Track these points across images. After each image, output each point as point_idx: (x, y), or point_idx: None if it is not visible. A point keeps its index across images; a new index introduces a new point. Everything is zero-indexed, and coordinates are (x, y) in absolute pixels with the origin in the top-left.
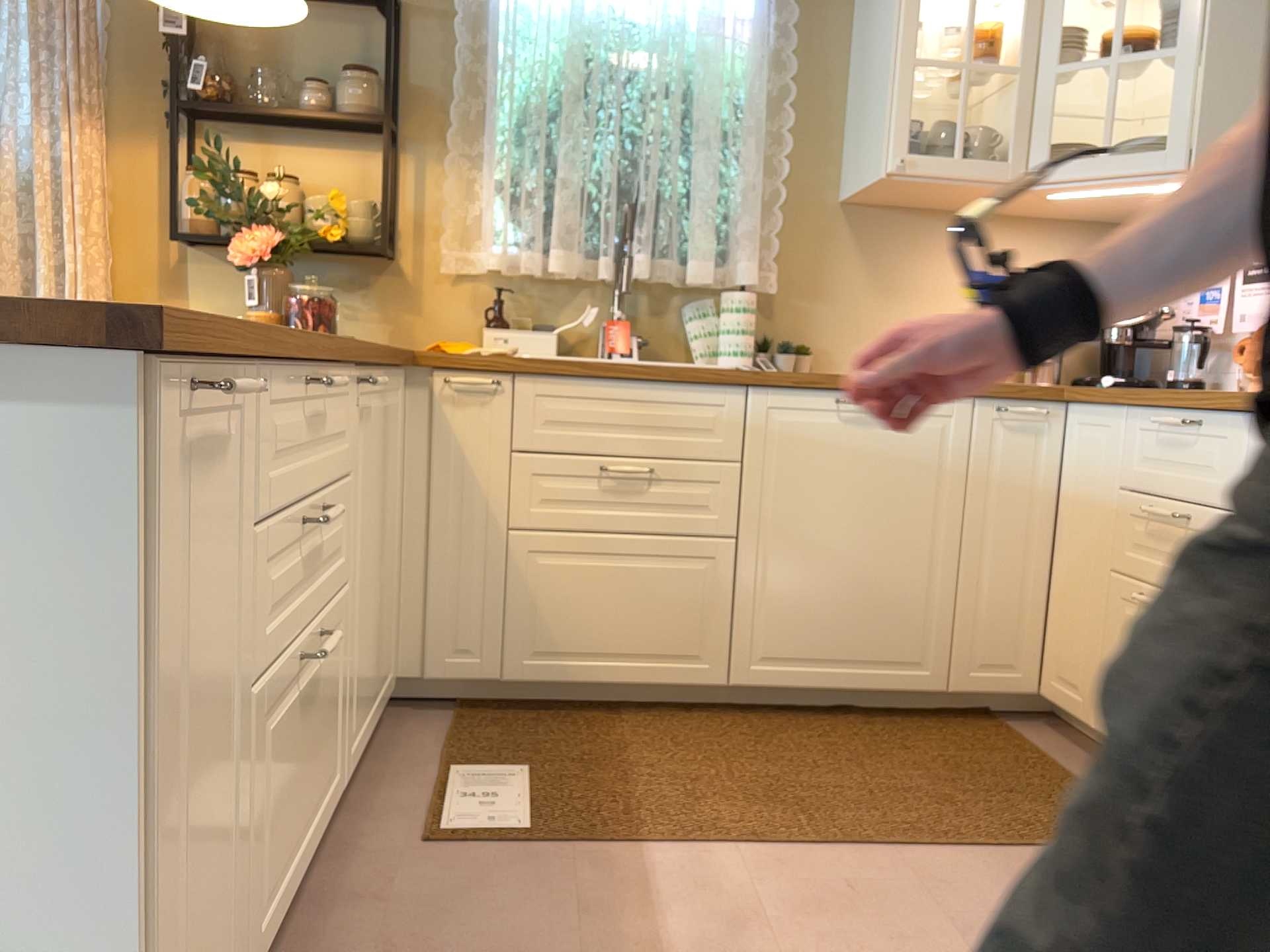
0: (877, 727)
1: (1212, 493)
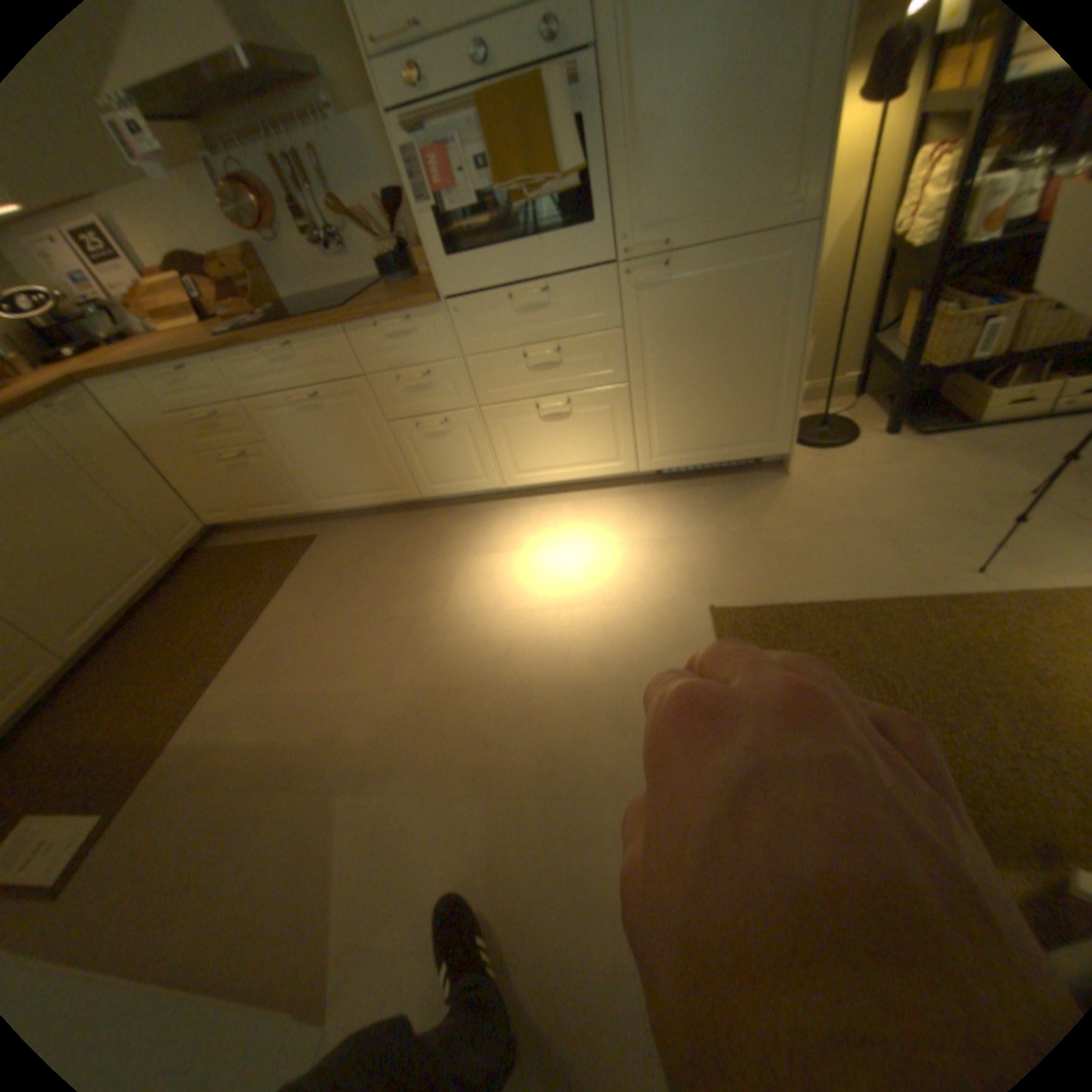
0: (159, 602)
1: (214, 396)
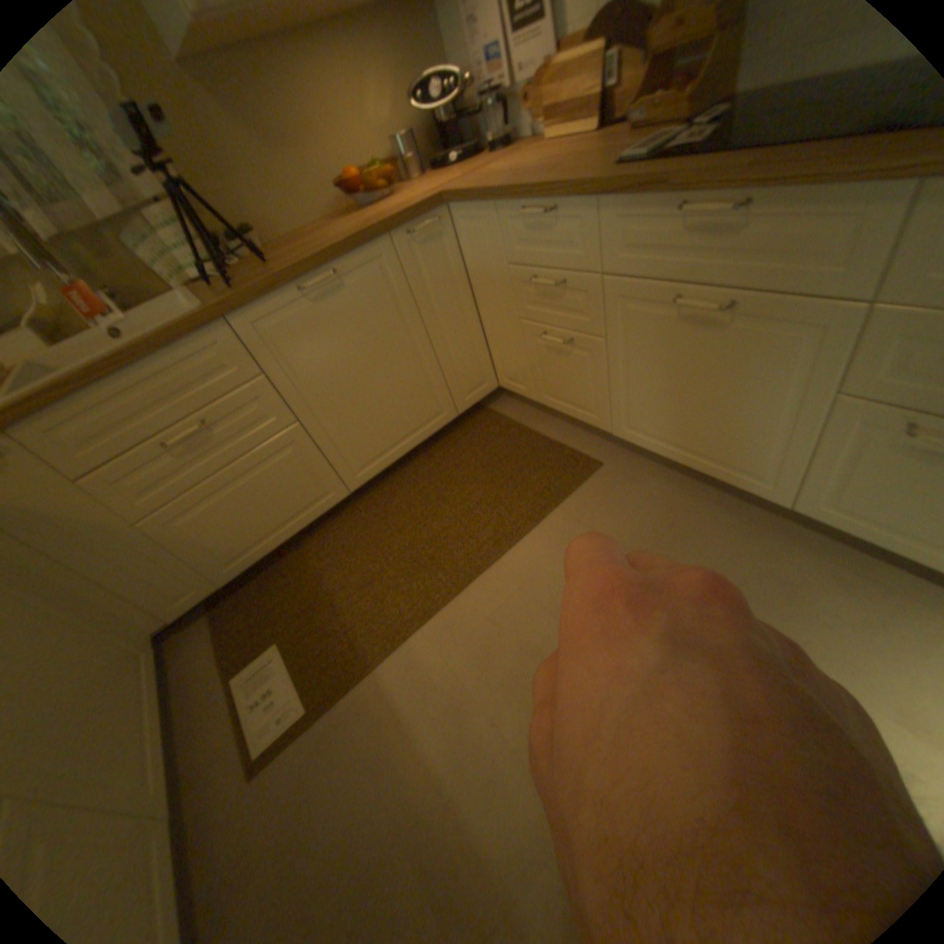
0: (434, 457)
1: (574, 260)
